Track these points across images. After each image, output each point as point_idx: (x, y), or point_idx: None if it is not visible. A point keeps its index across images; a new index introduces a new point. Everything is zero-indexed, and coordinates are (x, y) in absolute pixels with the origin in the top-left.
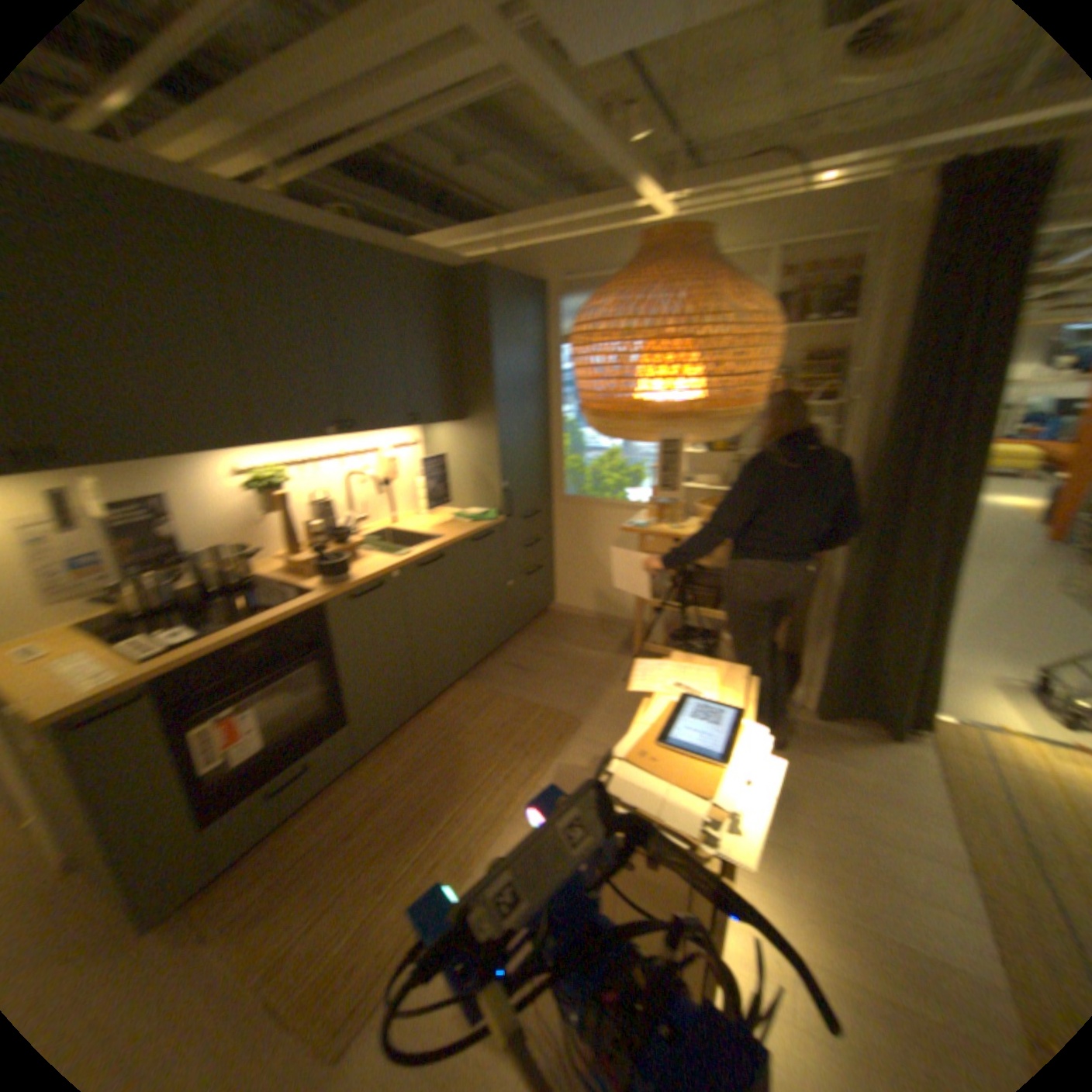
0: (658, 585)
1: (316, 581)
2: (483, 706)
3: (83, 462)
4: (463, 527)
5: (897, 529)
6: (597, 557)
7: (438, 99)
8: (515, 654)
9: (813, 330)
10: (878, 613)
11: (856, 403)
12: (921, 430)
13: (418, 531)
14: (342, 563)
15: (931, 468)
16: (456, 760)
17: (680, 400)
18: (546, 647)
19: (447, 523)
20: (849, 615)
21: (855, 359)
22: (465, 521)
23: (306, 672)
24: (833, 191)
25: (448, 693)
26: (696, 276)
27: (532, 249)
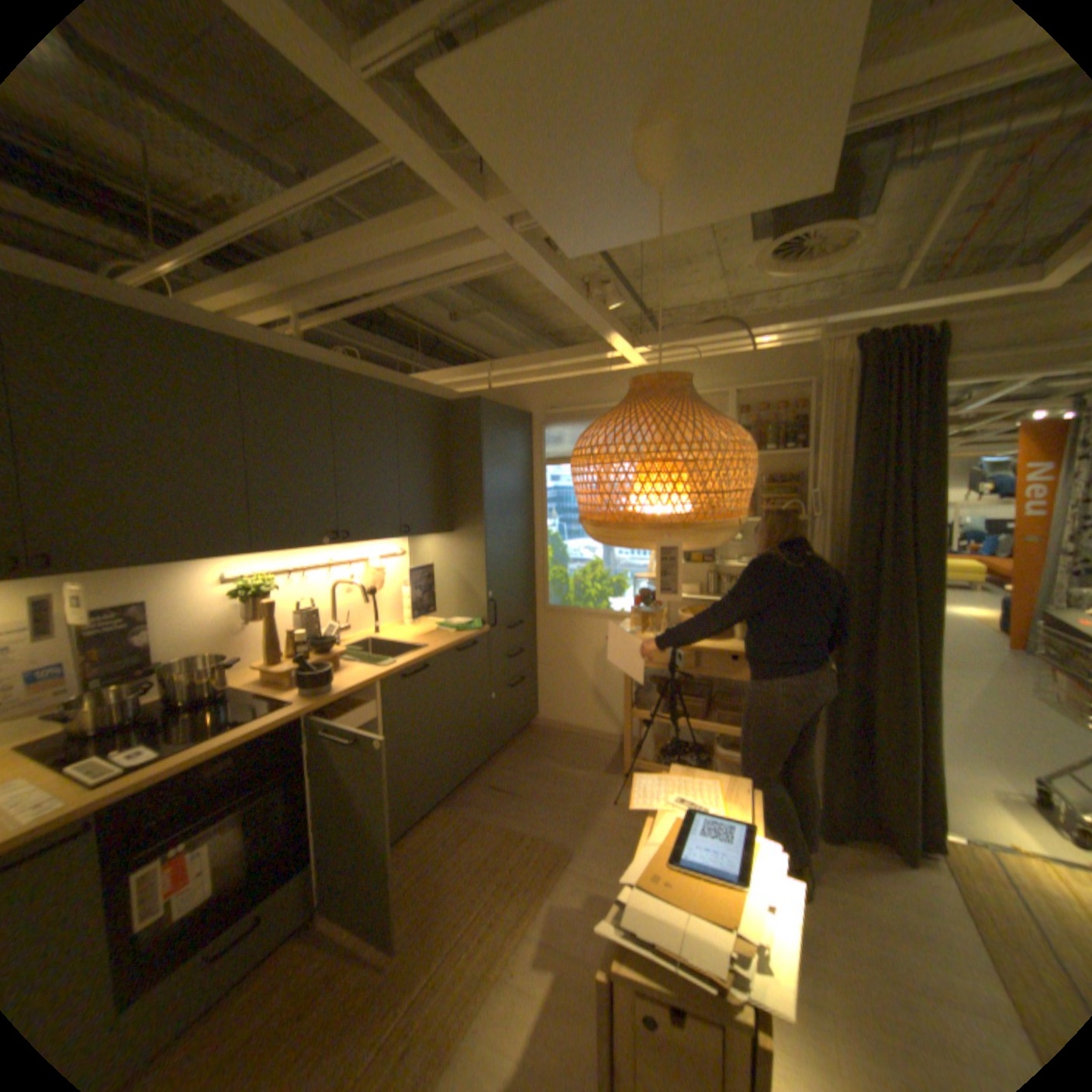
0: (647, 696)
1: (298, 692)
2: (464, 837)
3: (81, 567)
4: (450, 636)
5: (873, 636)
6: (582, 668)
7: (451, 275)
8: (498, 776)
9: (772, 457)
10: (869, 722)
11: (818, 520)
12: (880, 544)
13: (404, 640)
14: (327, 673)
15: (895, 578)
16: (433, 905)
17: (676, 512)
18: (531, 766)
19: (433, 632)
20: (841, 725)
21: (811, 483)
22: (452, 630)
23: (275, 796)
24: (775, 350)
25: (425, 822)
26: (683, 412)
27: (521, 387)
